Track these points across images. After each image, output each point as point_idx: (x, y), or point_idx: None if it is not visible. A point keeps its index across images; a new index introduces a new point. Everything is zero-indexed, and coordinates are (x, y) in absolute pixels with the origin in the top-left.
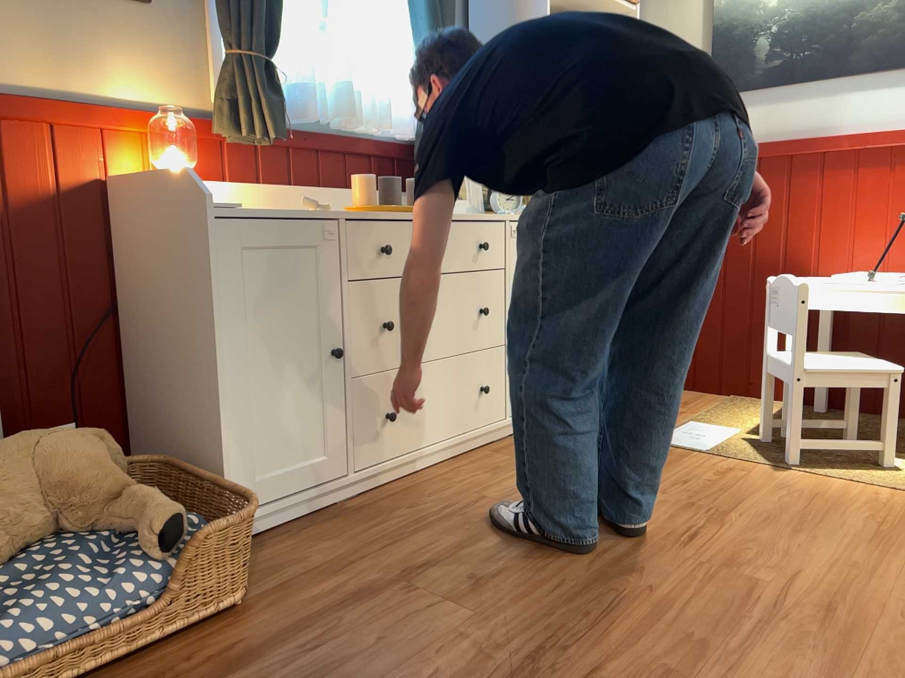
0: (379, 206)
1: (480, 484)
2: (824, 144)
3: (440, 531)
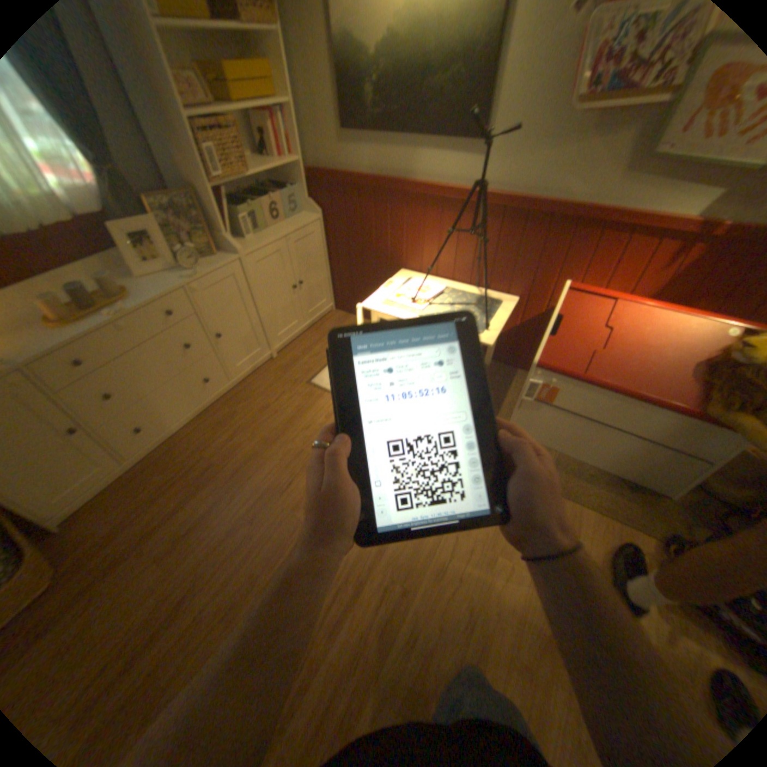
0: (67, 321)
1: (205, 442)
2: (408, 188)
3: (170, 495)
